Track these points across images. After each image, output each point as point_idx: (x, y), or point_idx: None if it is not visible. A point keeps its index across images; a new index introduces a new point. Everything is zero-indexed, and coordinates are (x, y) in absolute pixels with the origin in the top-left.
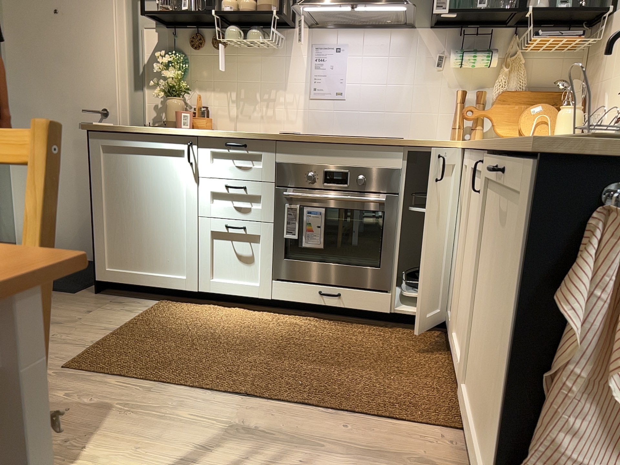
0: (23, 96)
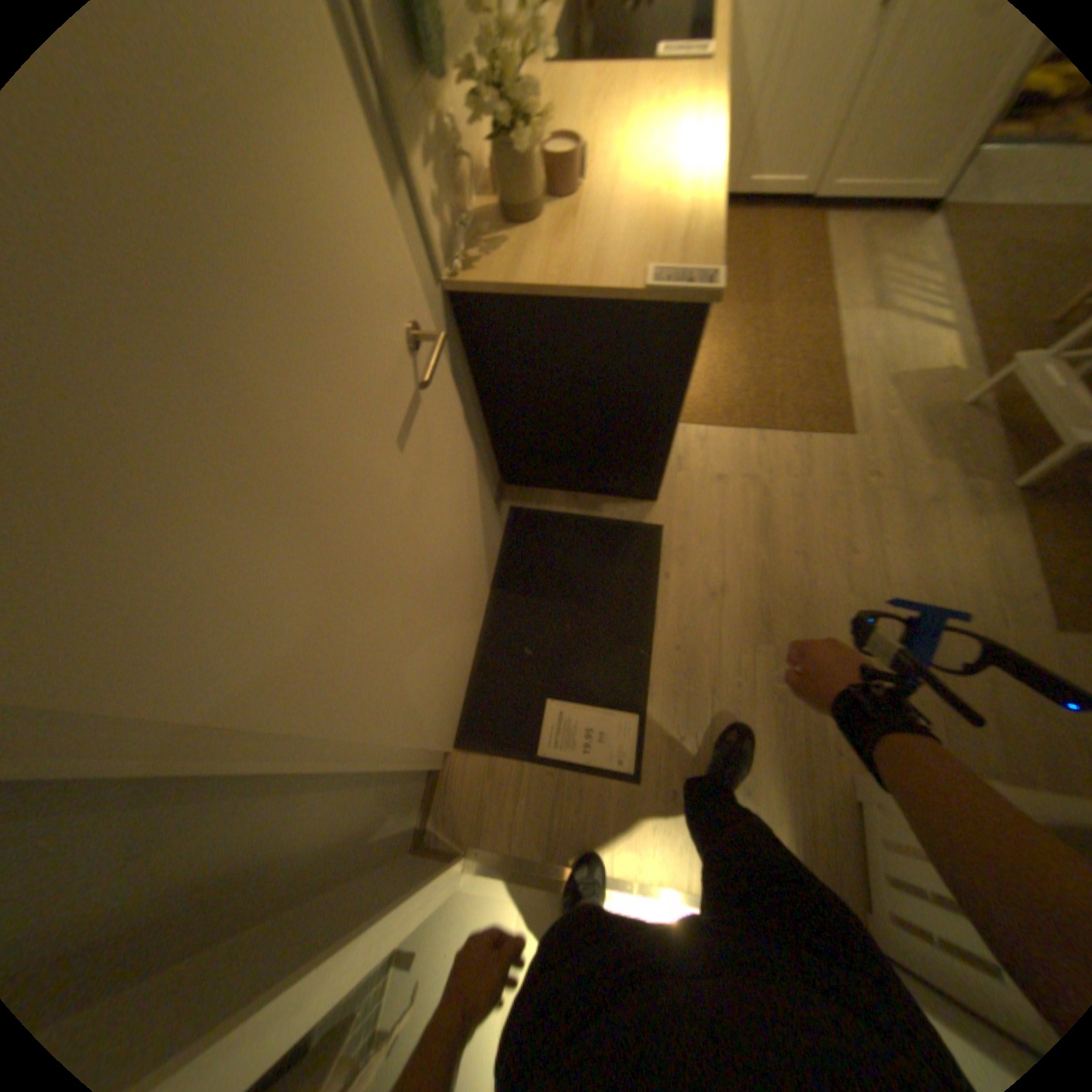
0: (259, 627)
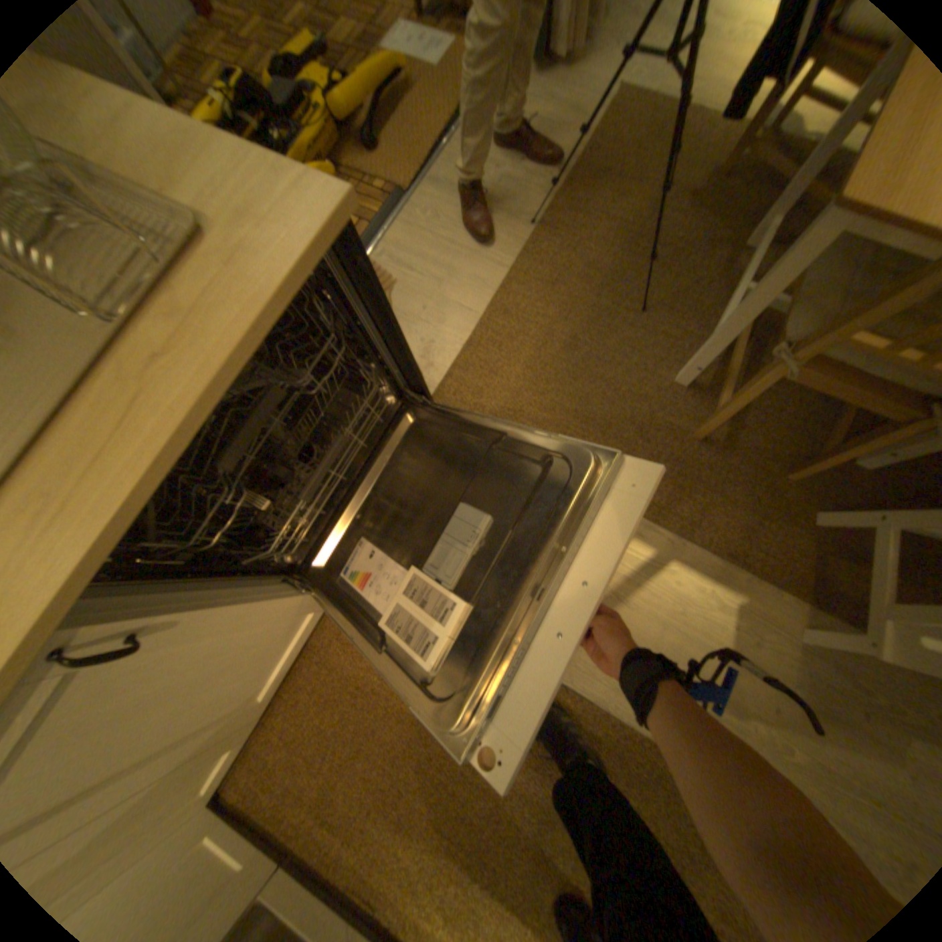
0: None
